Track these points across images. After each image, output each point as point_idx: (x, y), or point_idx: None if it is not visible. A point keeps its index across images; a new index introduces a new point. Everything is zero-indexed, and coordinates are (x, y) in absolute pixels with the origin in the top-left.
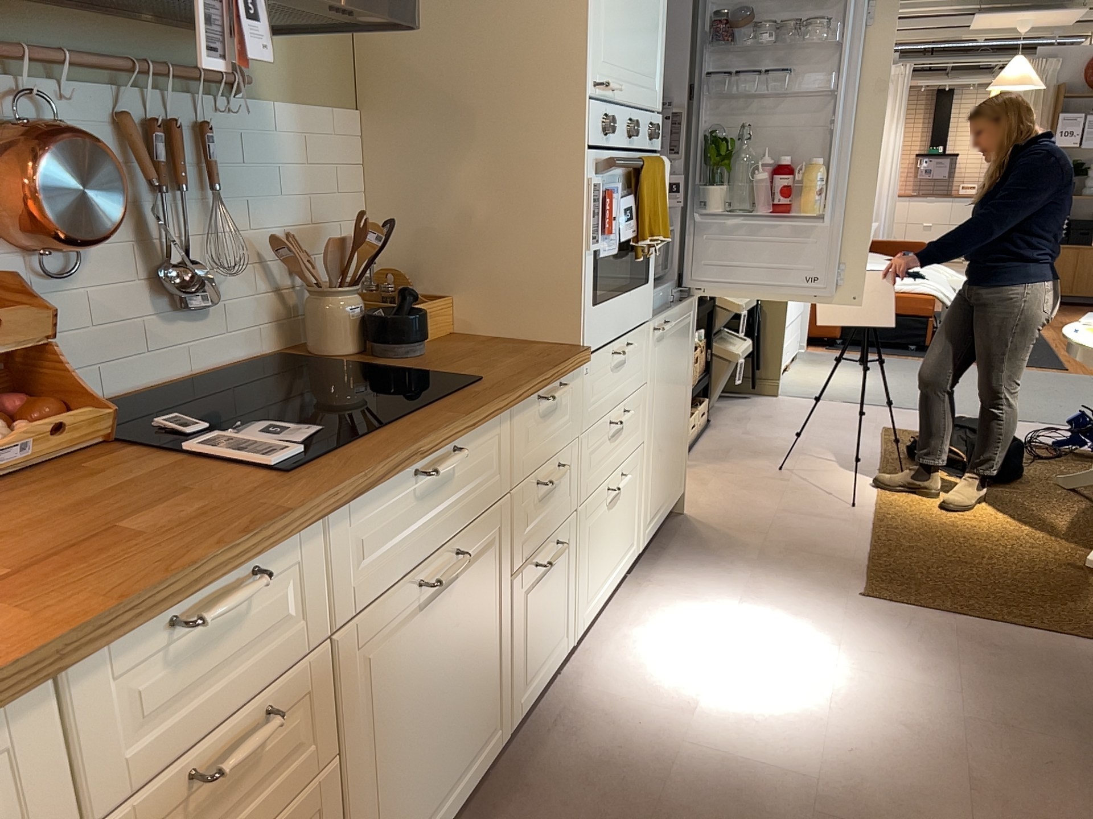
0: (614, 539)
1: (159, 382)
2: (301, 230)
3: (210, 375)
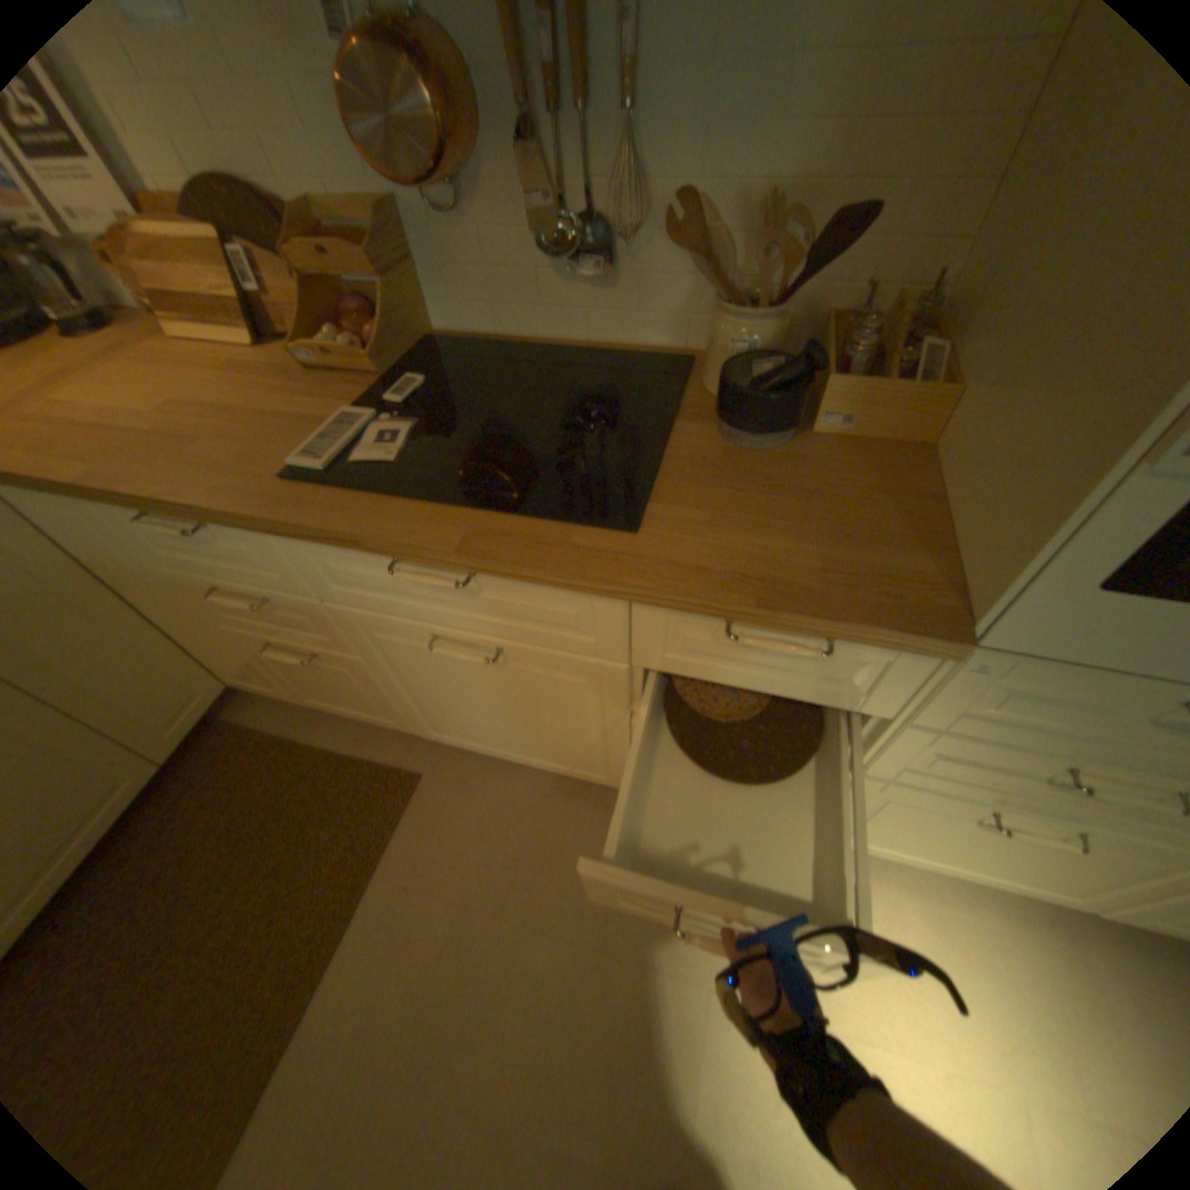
0: (989, 856)
1: (551, 336)
2: (804, 185)
3: (607, 349)
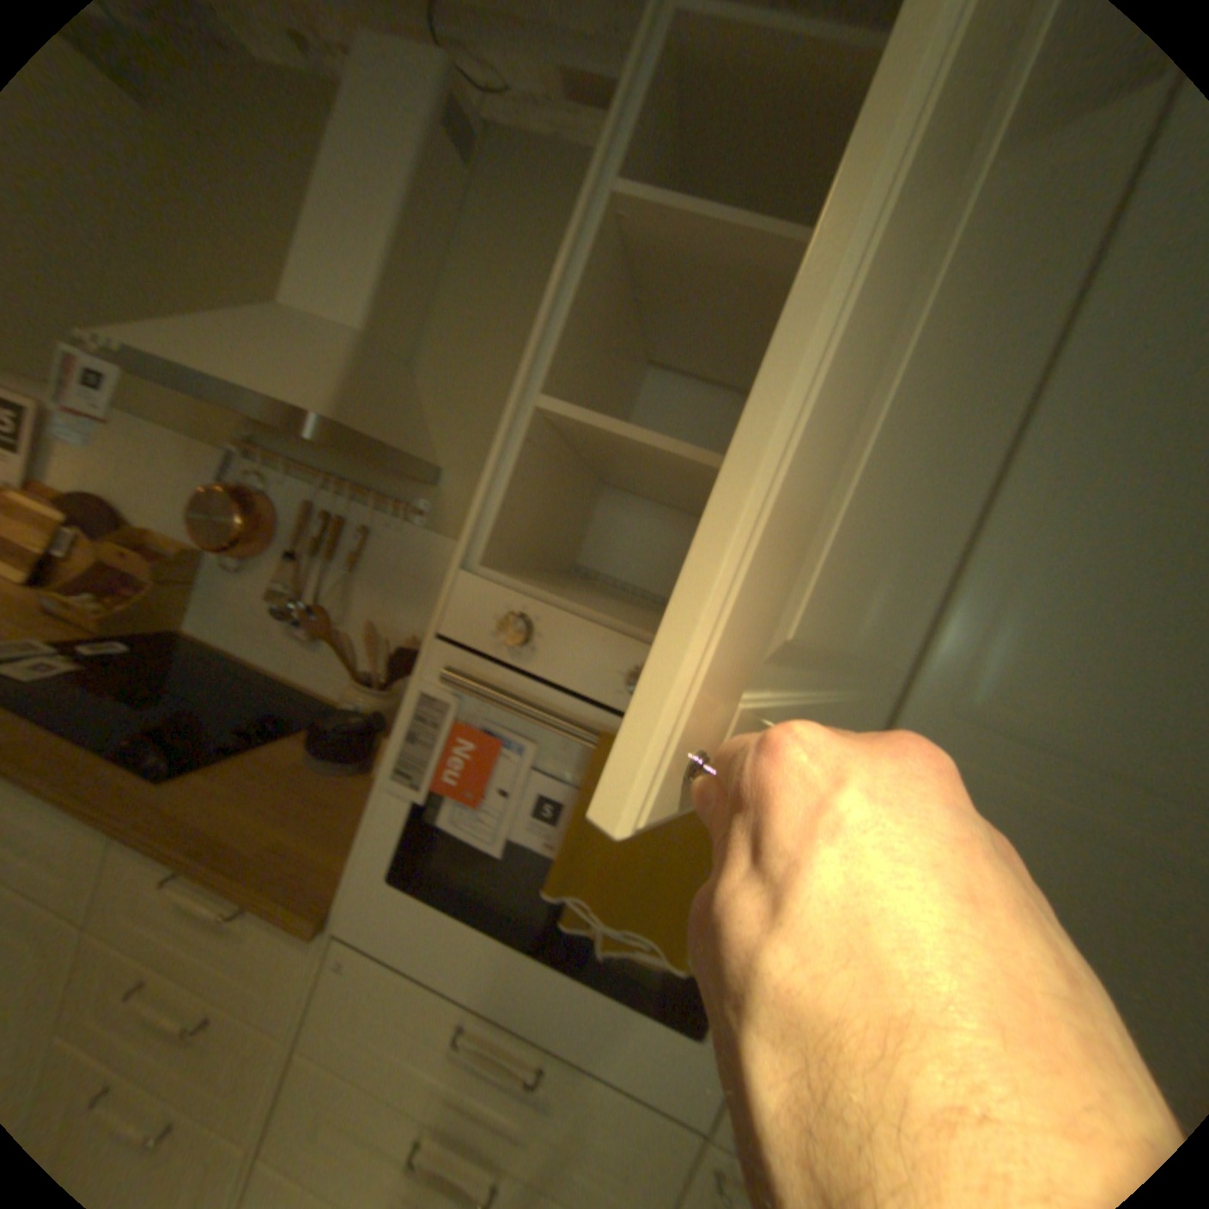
0: None
1: (265, 668)
2: None
3: (298, 690)
